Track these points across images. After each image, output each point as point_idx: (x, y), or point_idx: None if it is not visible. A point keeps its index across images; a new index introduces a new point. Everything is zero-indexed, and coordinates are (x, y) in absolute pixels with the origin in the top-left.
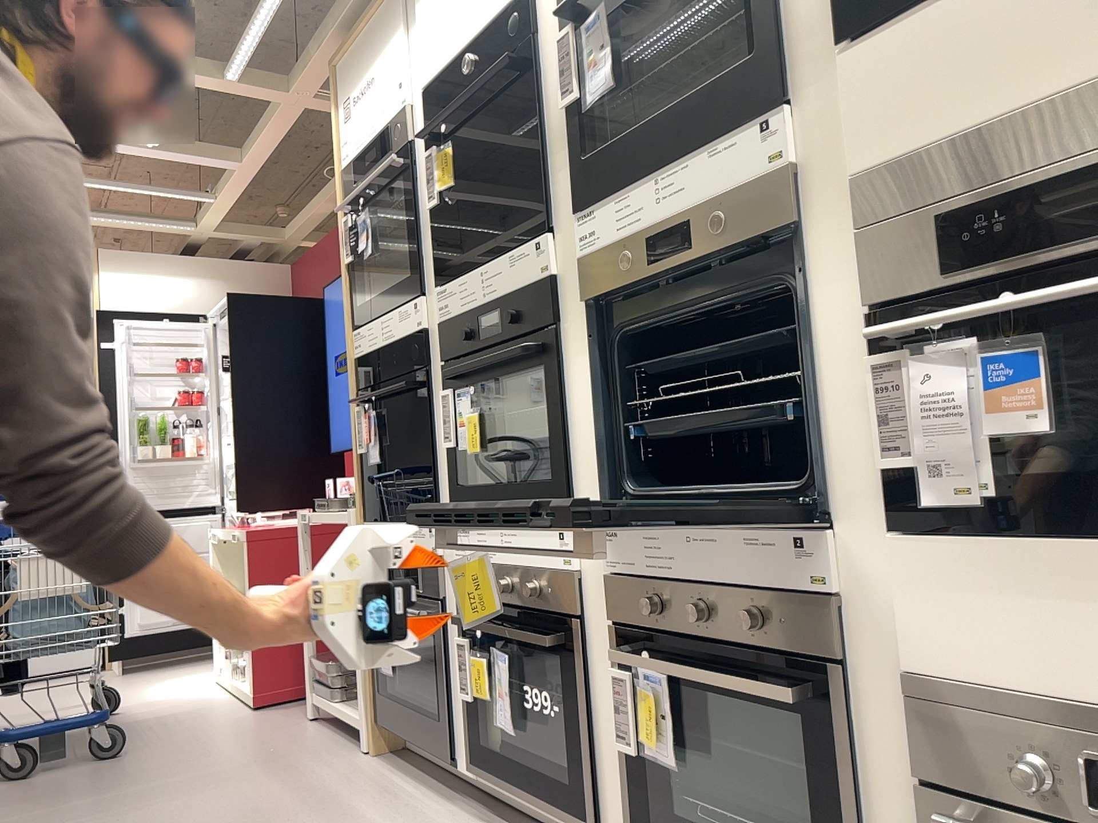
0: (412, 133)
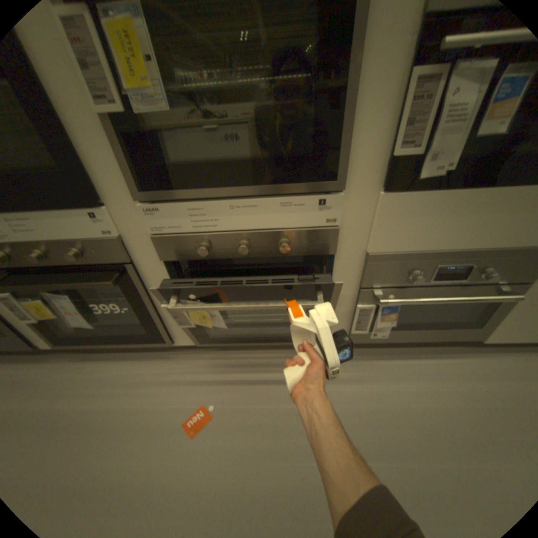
0: None
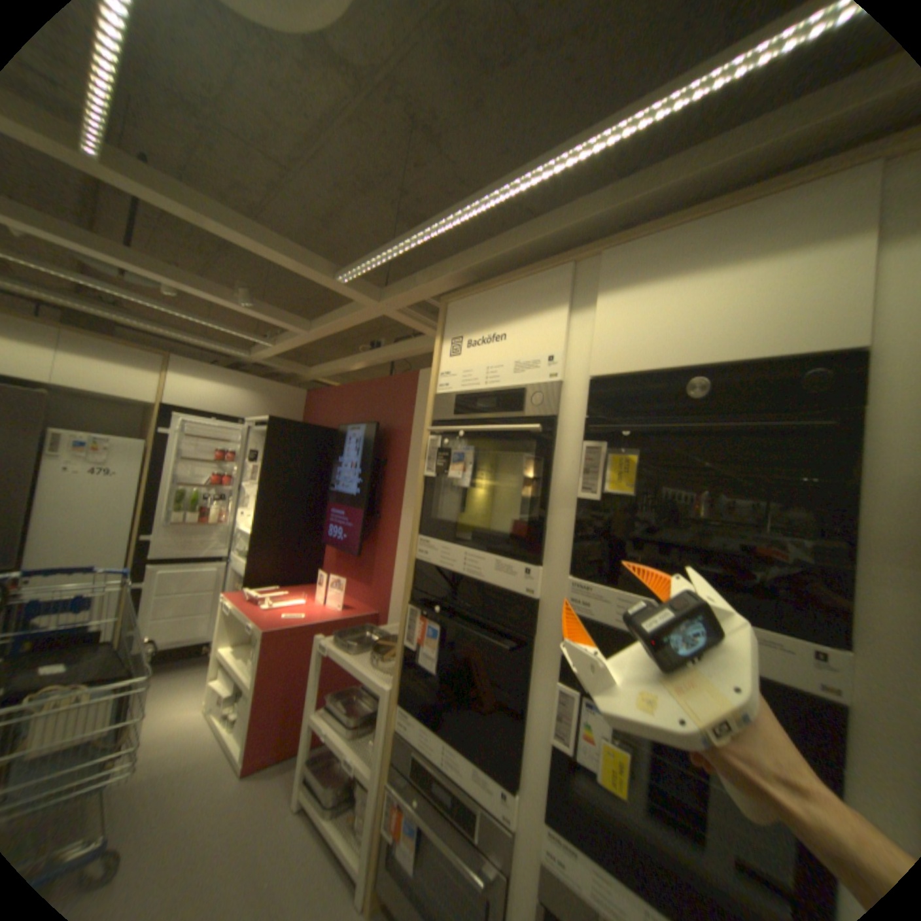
0: (560, 407)
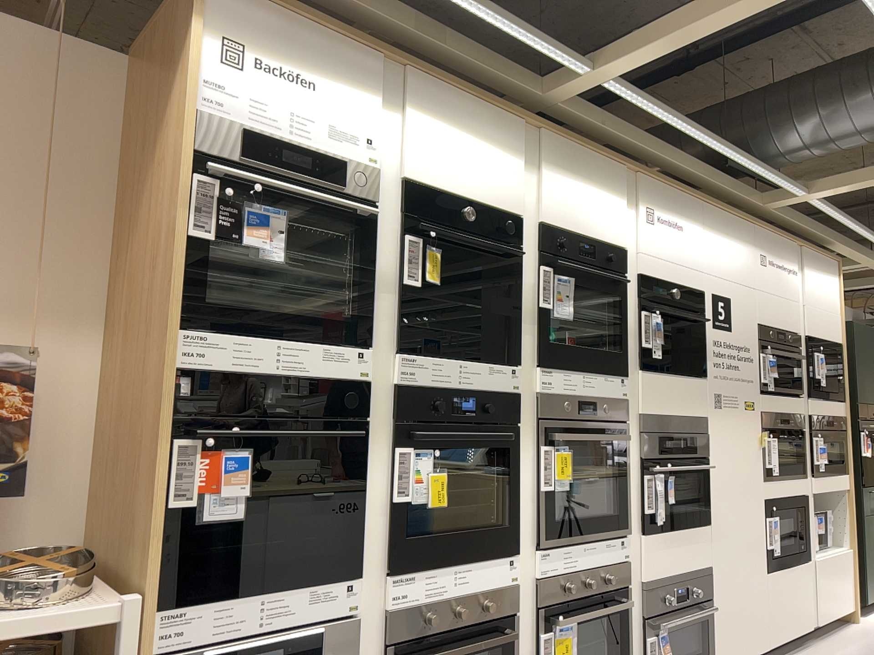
0: (382, 202)
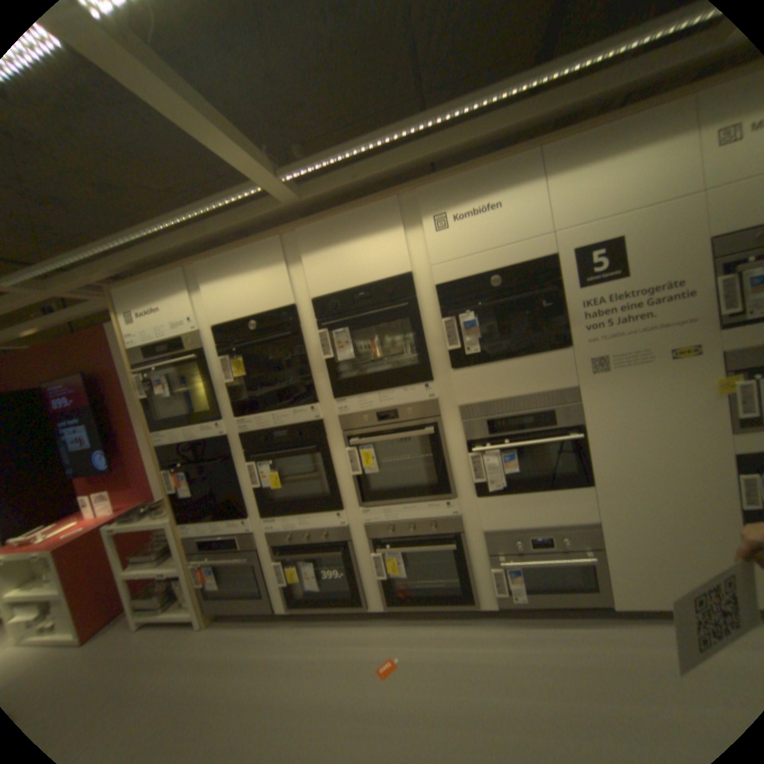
0: (202, 344)
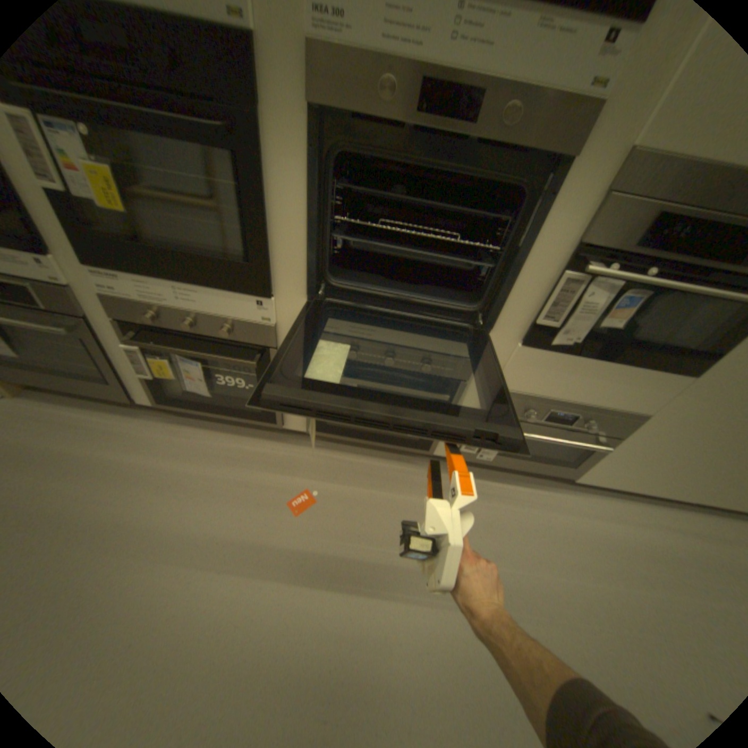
0: None
